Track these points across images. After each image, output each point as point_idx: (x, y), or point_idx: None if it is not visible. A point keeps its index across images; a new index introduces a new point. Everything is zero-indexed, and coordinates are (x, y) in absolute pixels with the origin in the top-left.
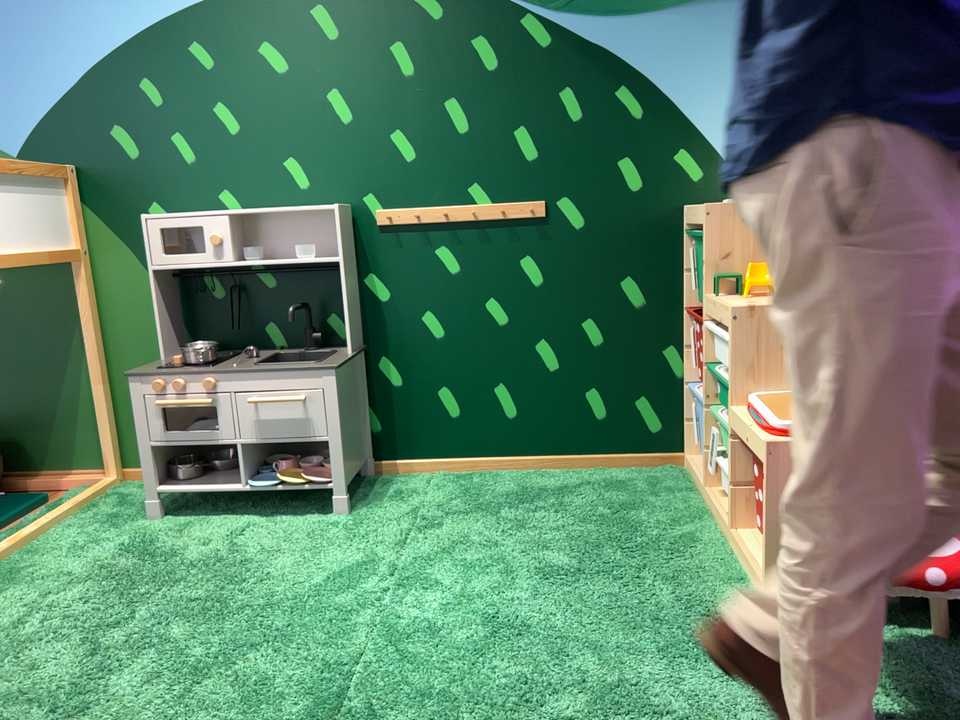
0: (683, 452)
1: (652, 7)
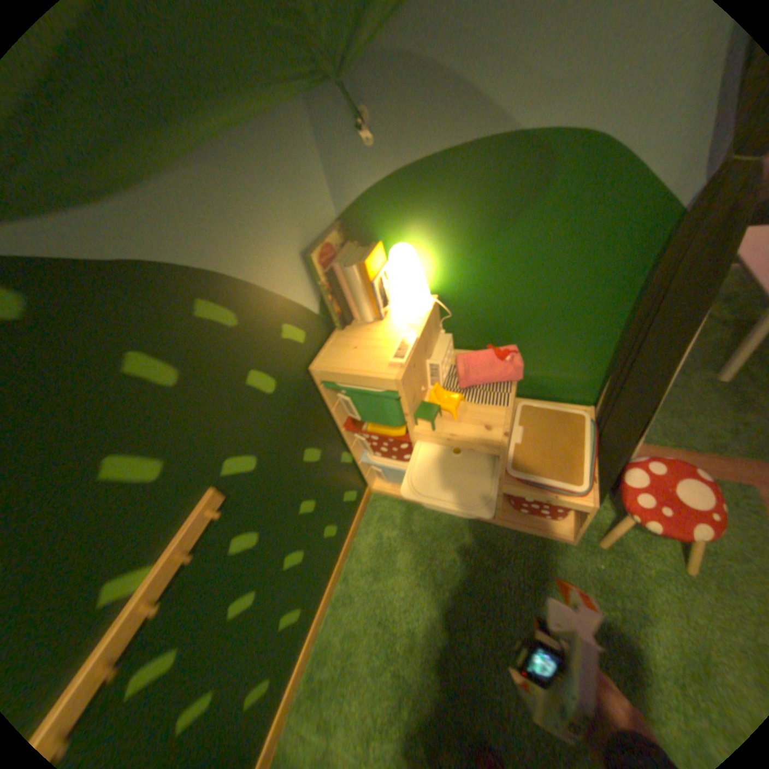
0: (369, 487)
1: (170, 160)
